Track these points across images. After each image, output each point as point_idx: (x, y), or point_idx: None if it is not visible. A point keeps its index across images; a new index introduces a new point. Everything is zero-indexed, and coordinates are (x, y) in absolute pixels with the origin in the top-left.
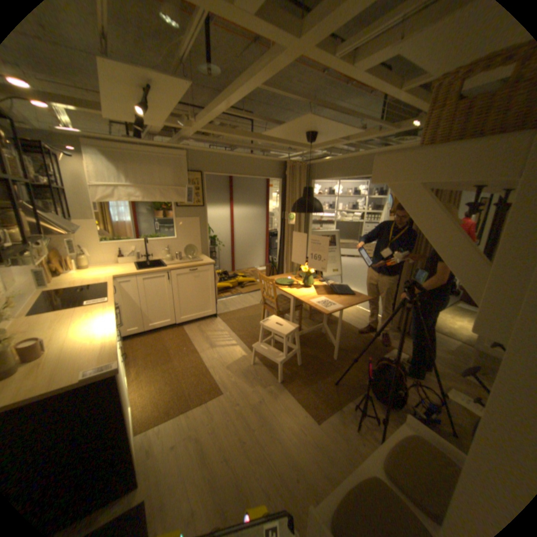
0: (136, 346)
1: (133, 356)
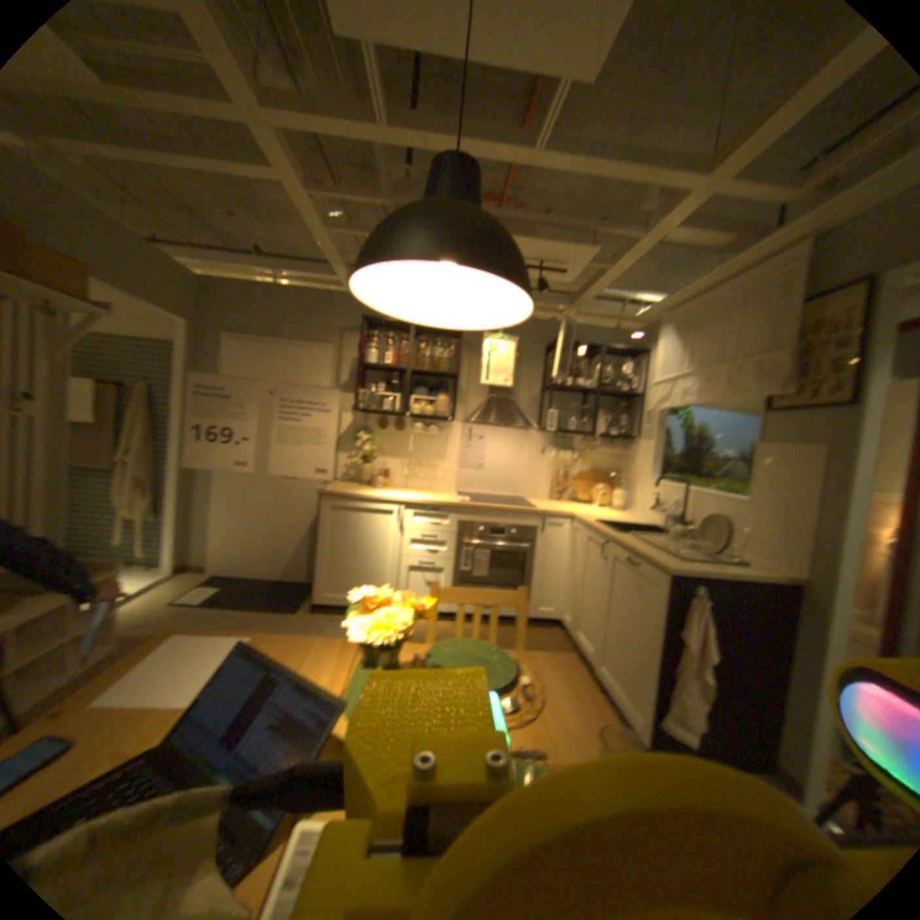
0: (536, 634)
1: (507, 630)
